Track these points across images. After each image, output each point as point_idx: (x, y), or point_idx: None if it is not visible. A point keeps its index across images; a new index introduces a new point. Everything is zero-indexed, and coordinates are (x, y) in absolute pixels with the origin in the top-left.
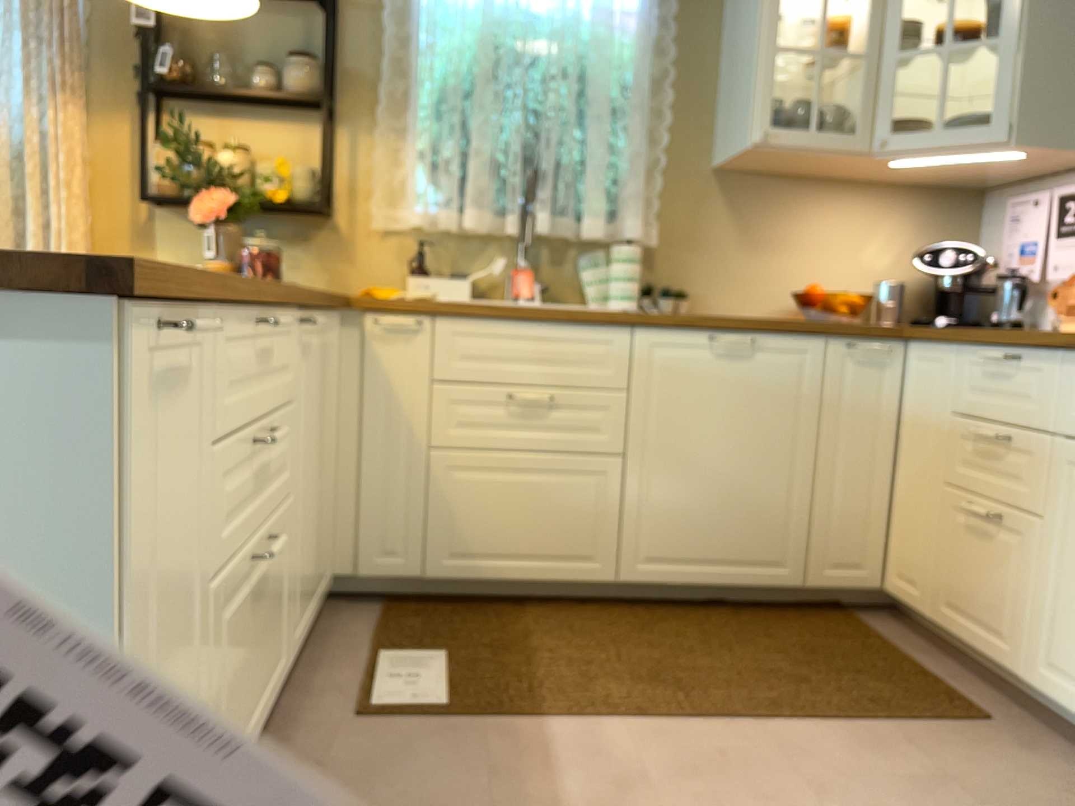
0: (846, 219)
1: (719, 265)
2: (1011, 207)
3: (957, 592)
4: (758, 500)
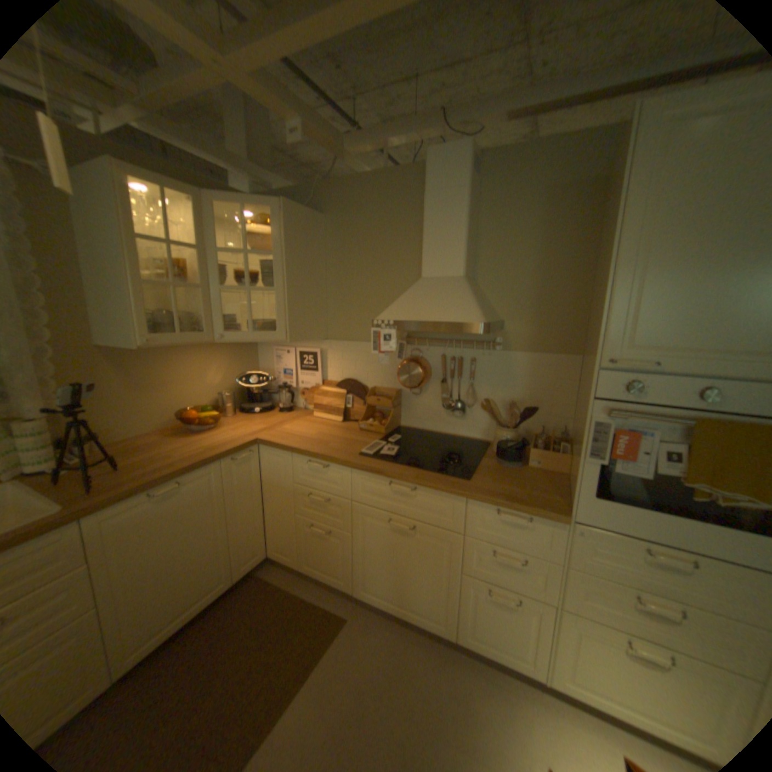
0: (193, 363)
1: (116, 409)
2: (273, 351)
3: (309, 560)
4: (198, 565)
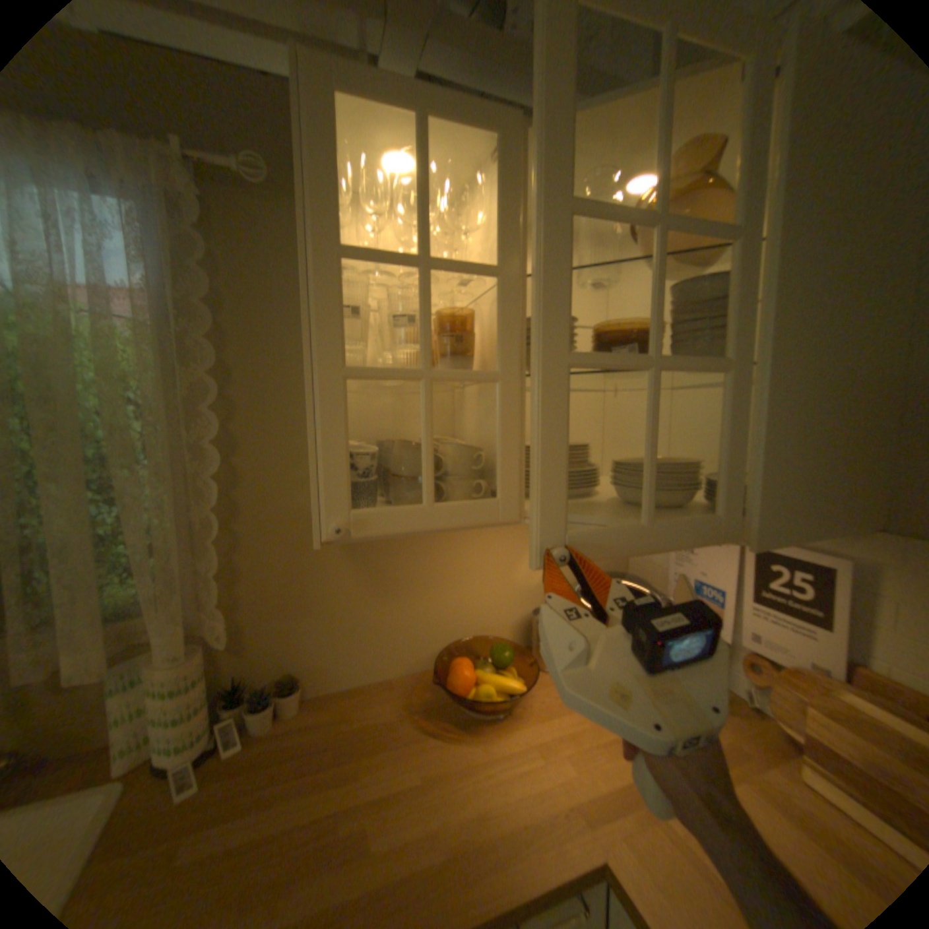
0: (494, 539)
1: (341, 627)
2: None
3: None
4: None
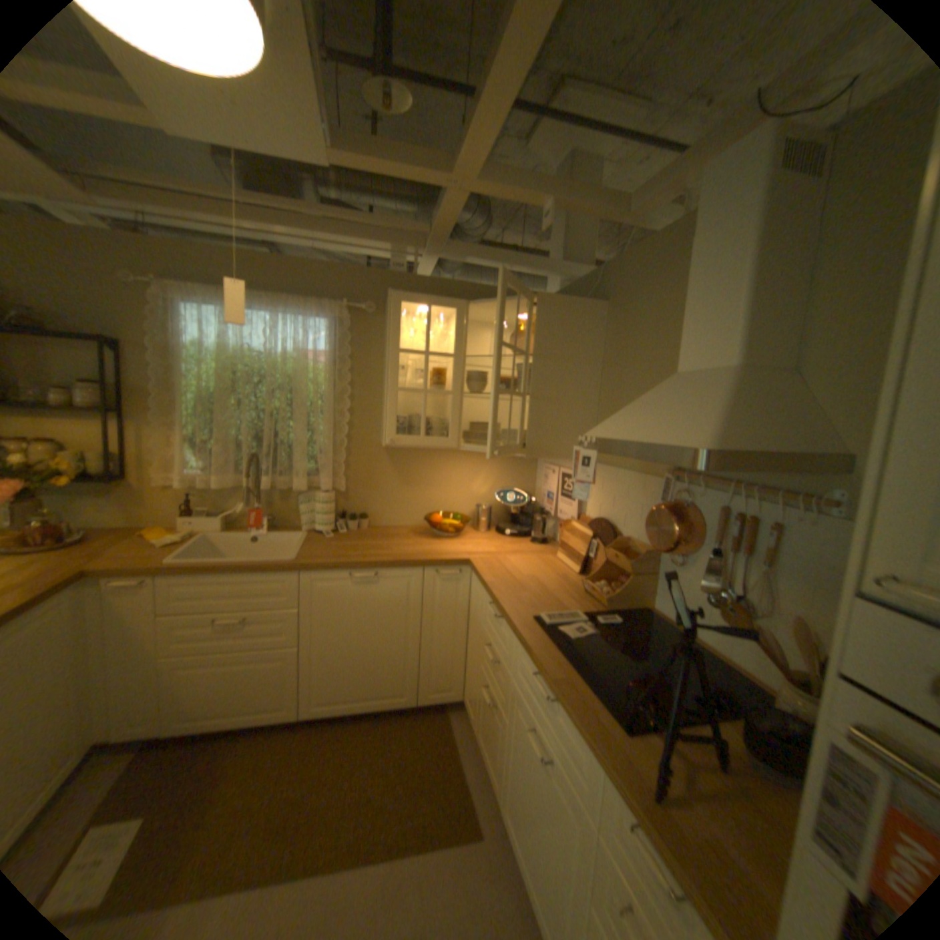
0: (460, 468)
1: (387, 497)
2: (543, 468)
3: (482, 730)
4: (384, 662)
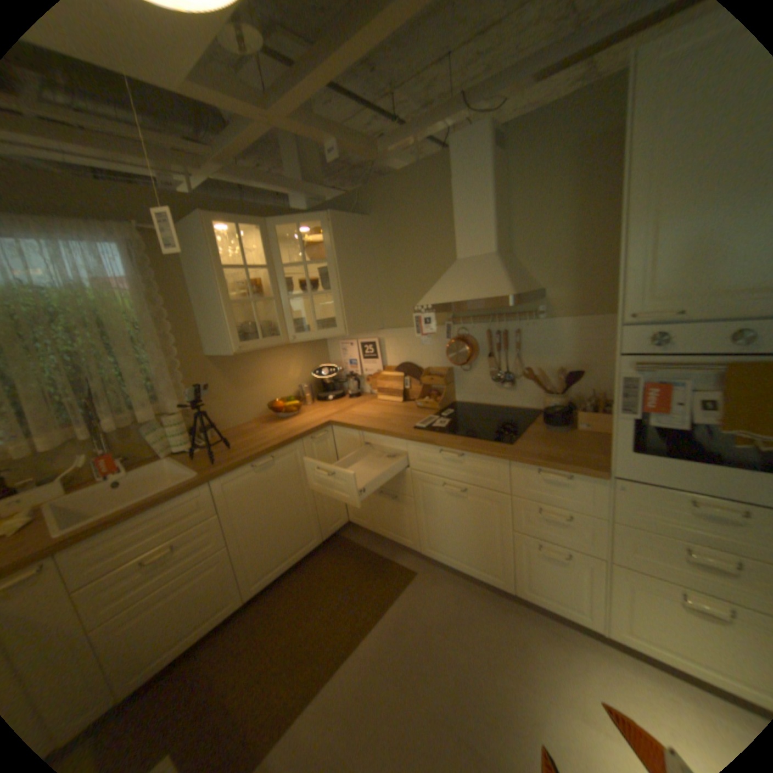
0: (275, 362)
1: (224, 404)
2: (338, 345)
3: (382, 522)
4: (293, 523)
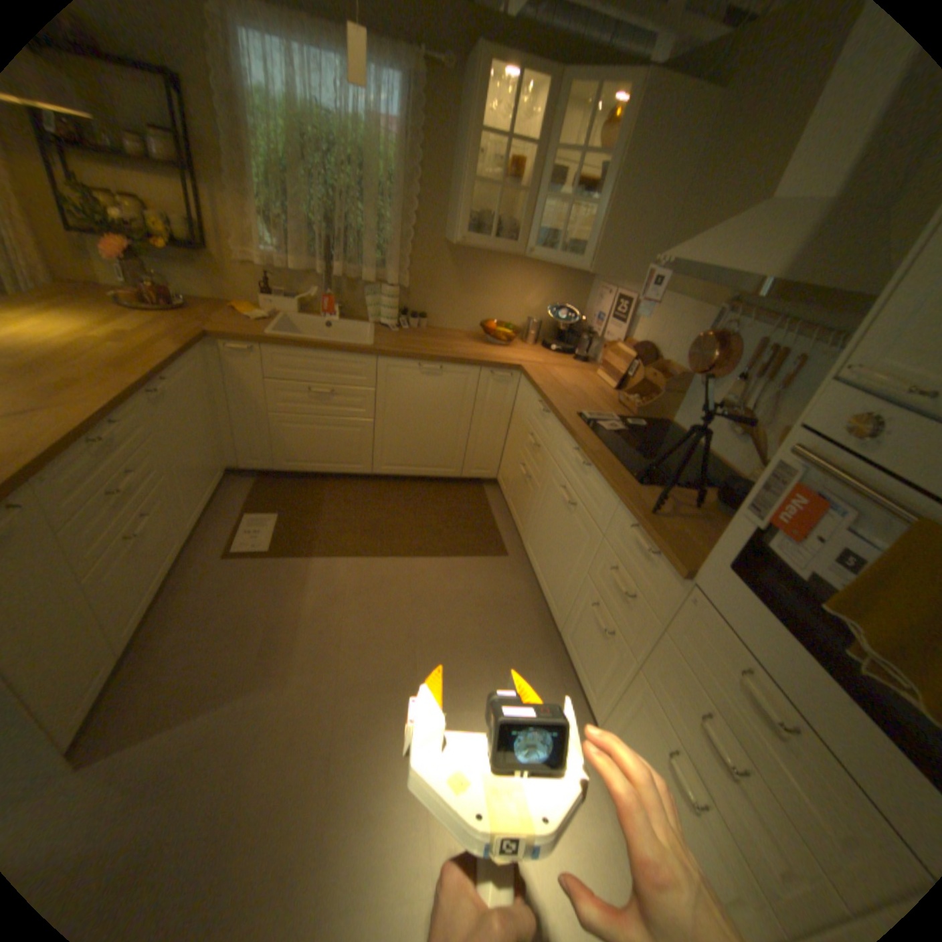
0: (518, 279)
1: (445, 300)
2: (600, 289)
3: (513, 496)
4: (439, 442)
